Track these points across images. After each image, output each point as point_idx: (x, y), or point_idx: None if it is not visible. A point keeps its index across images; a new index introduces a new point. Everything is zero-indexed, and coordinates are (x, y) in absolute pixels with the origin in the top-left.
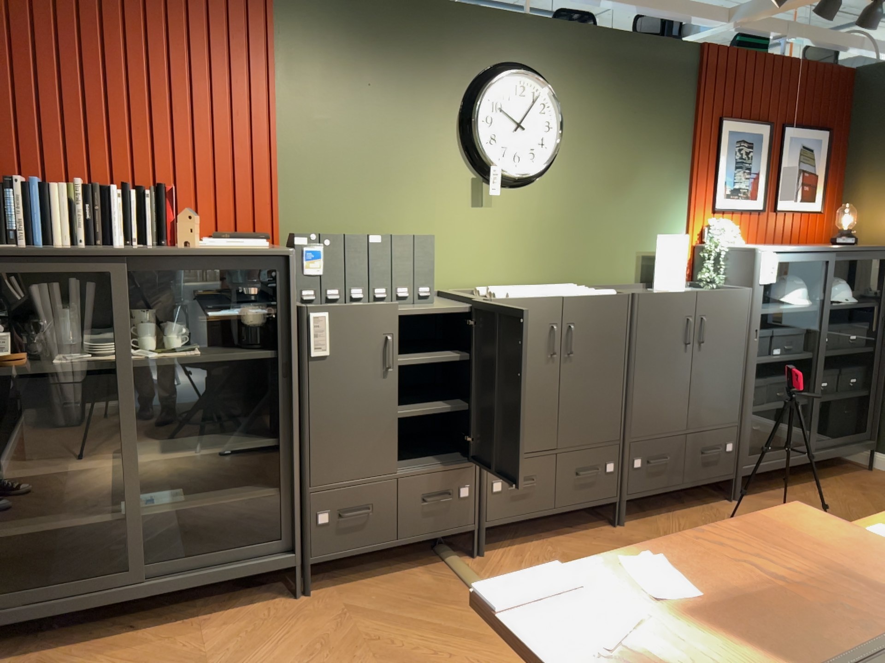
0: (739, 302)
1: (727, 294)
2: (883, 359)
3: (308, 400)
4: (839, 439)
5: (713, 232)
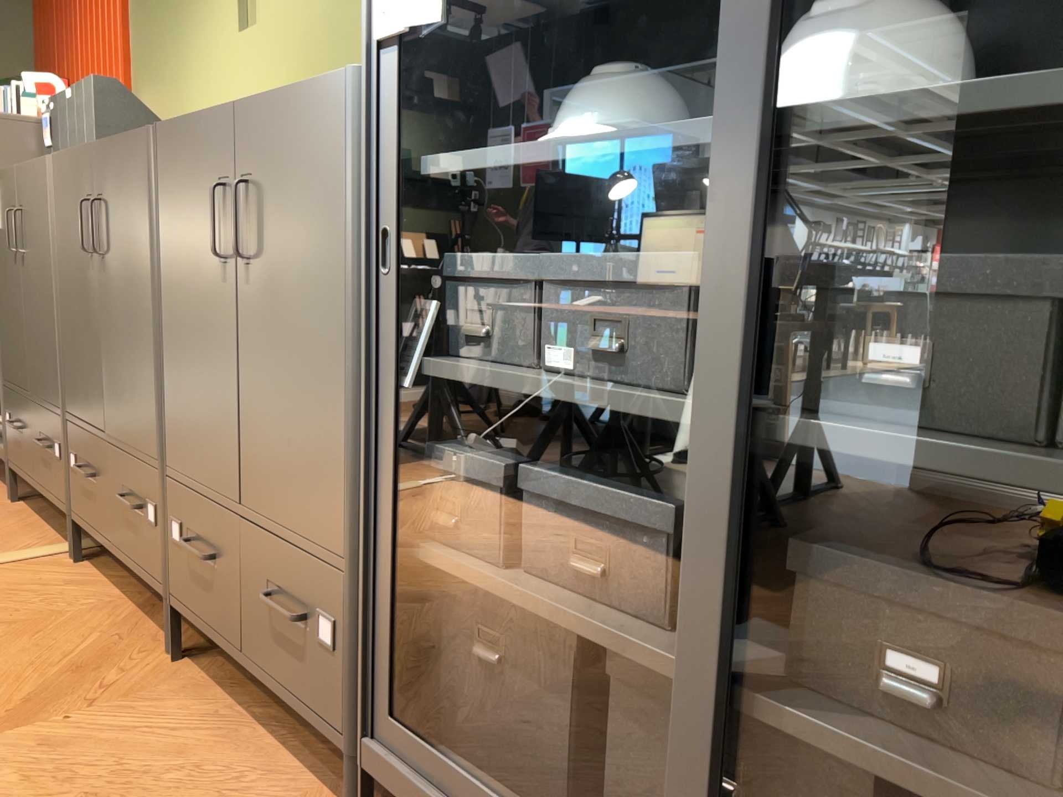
0: (316, 123)
1: (290, 96)
2: None
3: None
4: None
5: None
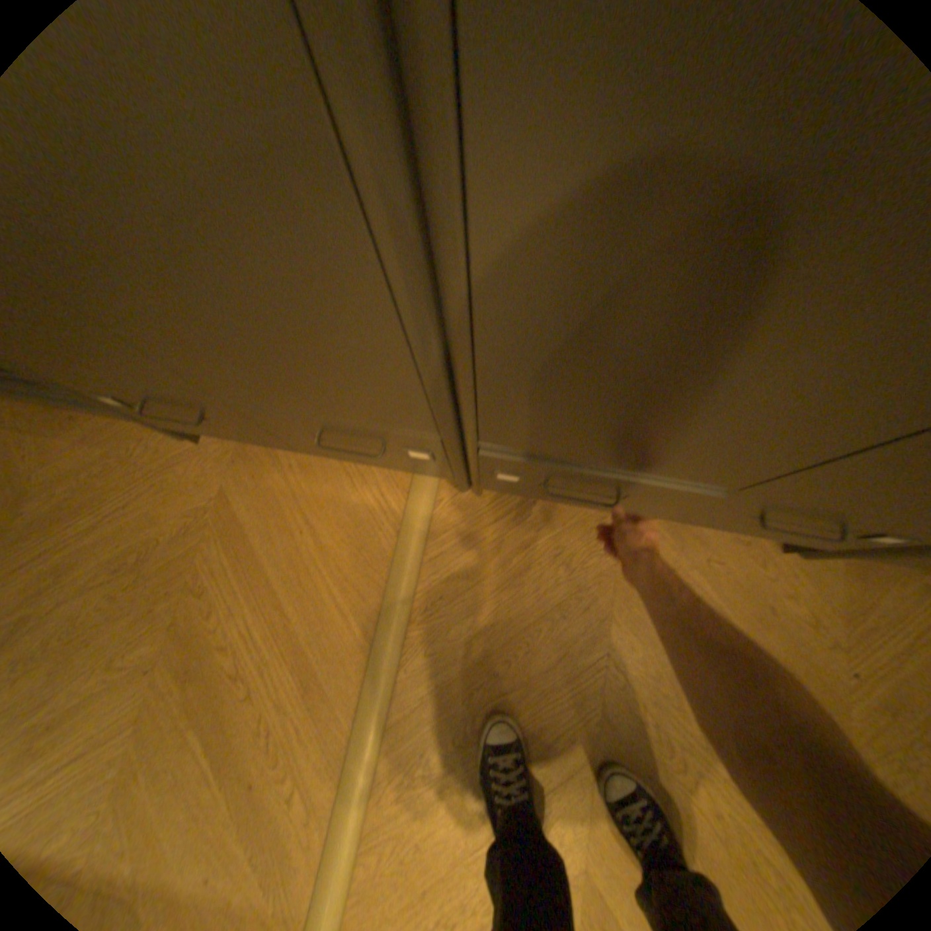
0: None
1: None
2: None
3: None
4: None
5: None
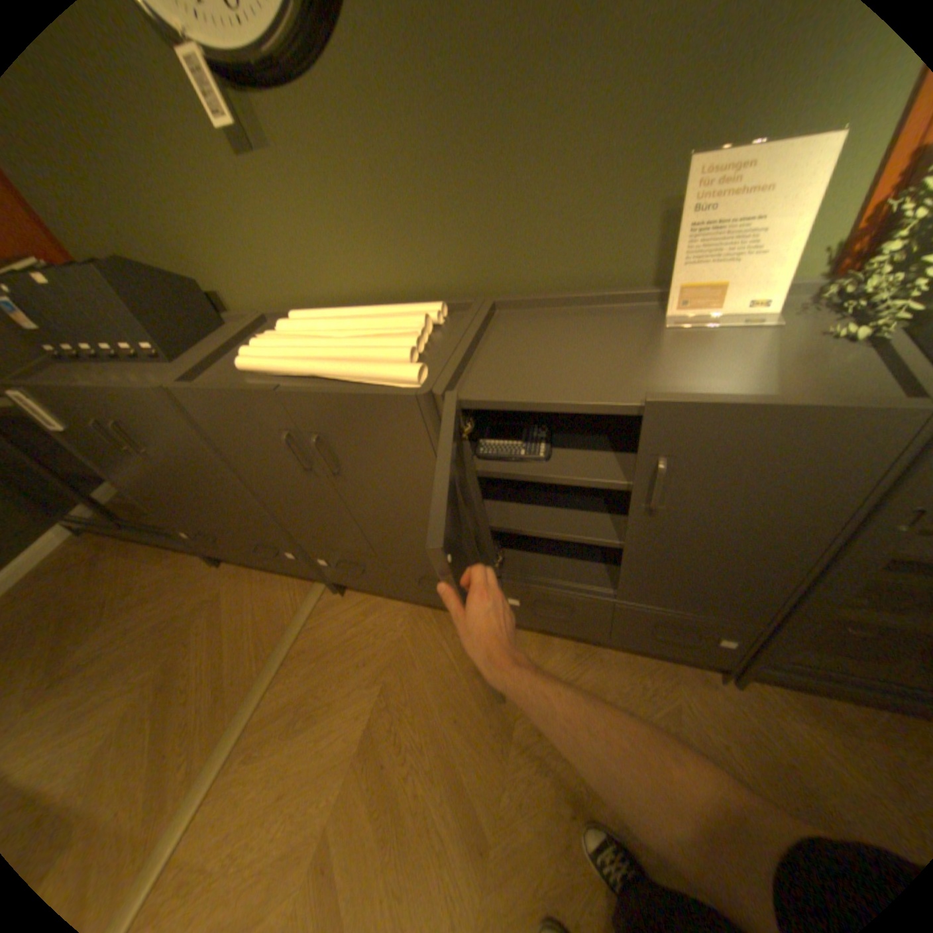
0: (838, 442)
1: (785, 414)
2: None
3: (91, 462)
4: None
5: None
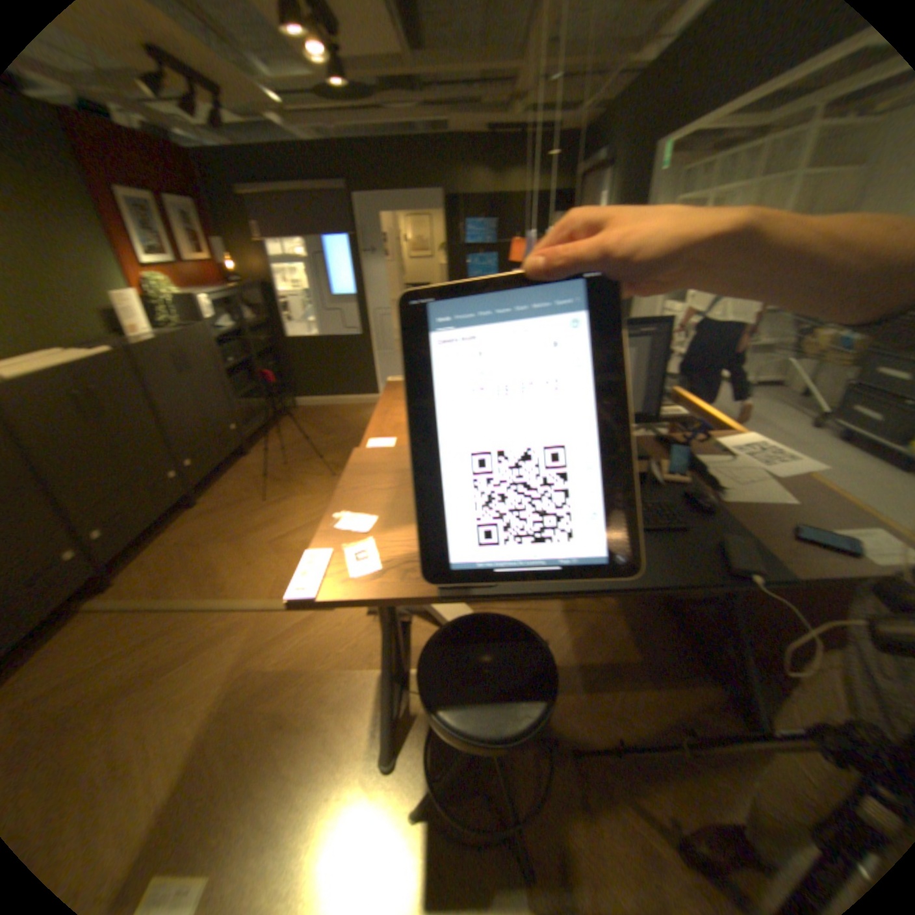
0: (197, 335)
1: (187, 330)
2: (278, 348)
3: None
4: (275, 399)
5: (148, 284)
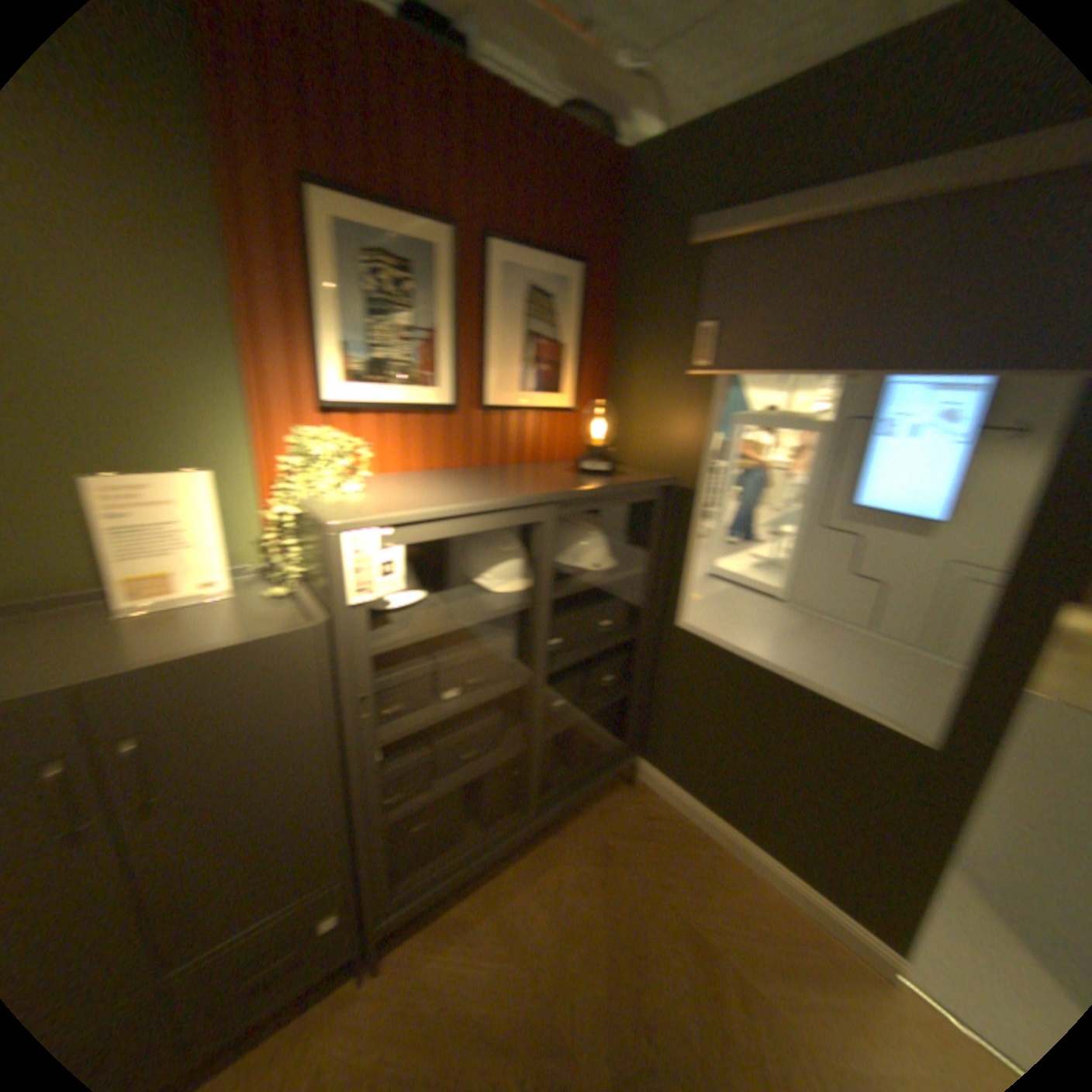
0: (272, 664)
1: (218, 655)
2: (646, 646)
3: None
4: (582, 764)
5: (288, 459)
